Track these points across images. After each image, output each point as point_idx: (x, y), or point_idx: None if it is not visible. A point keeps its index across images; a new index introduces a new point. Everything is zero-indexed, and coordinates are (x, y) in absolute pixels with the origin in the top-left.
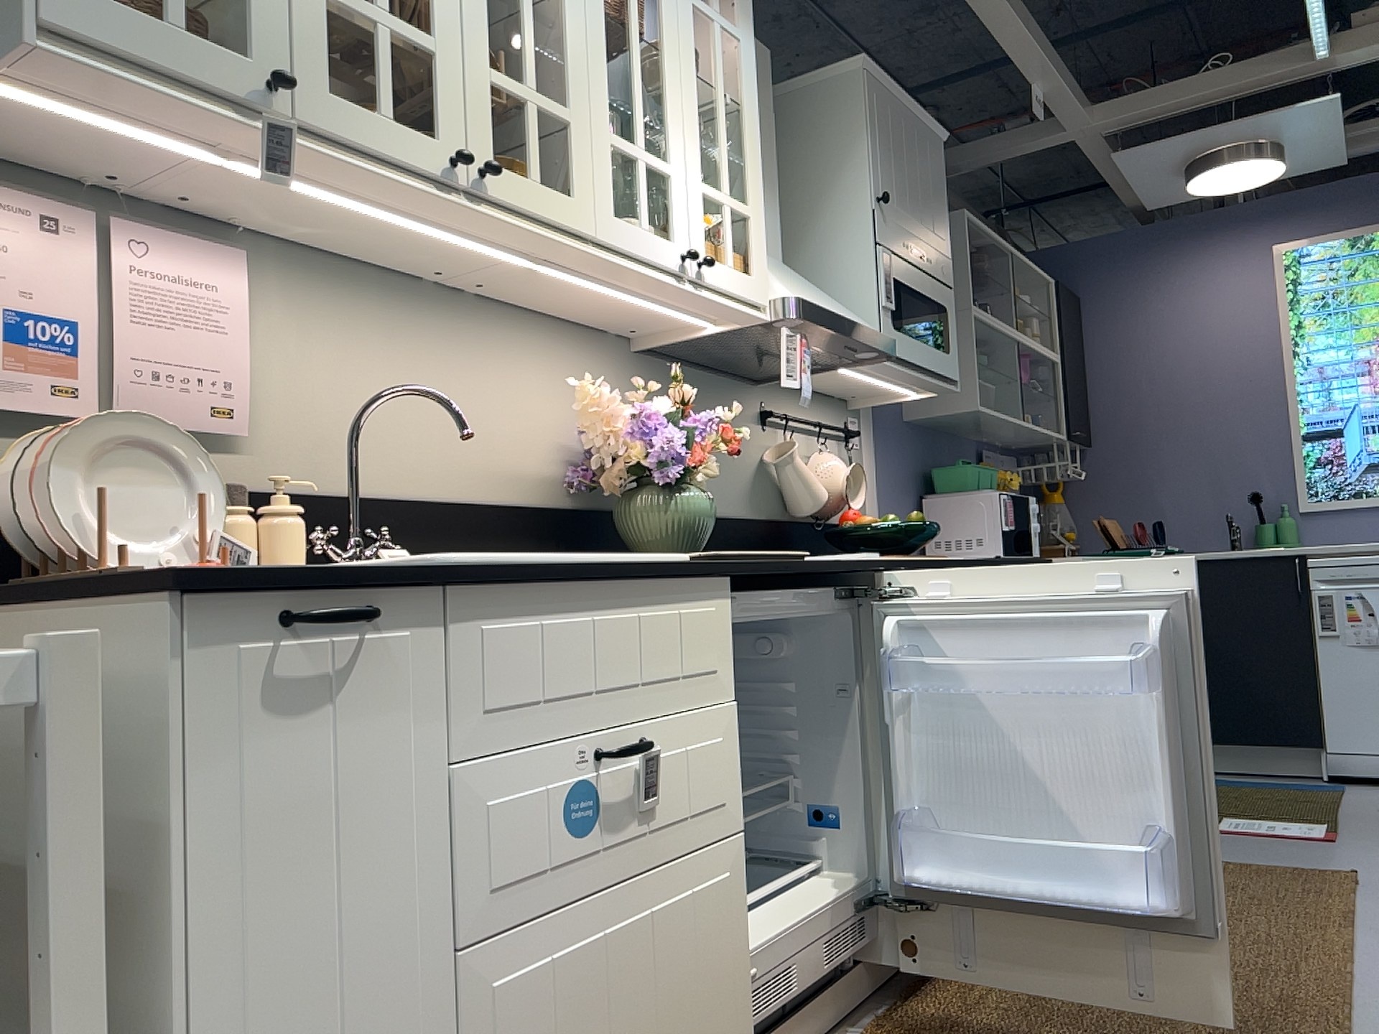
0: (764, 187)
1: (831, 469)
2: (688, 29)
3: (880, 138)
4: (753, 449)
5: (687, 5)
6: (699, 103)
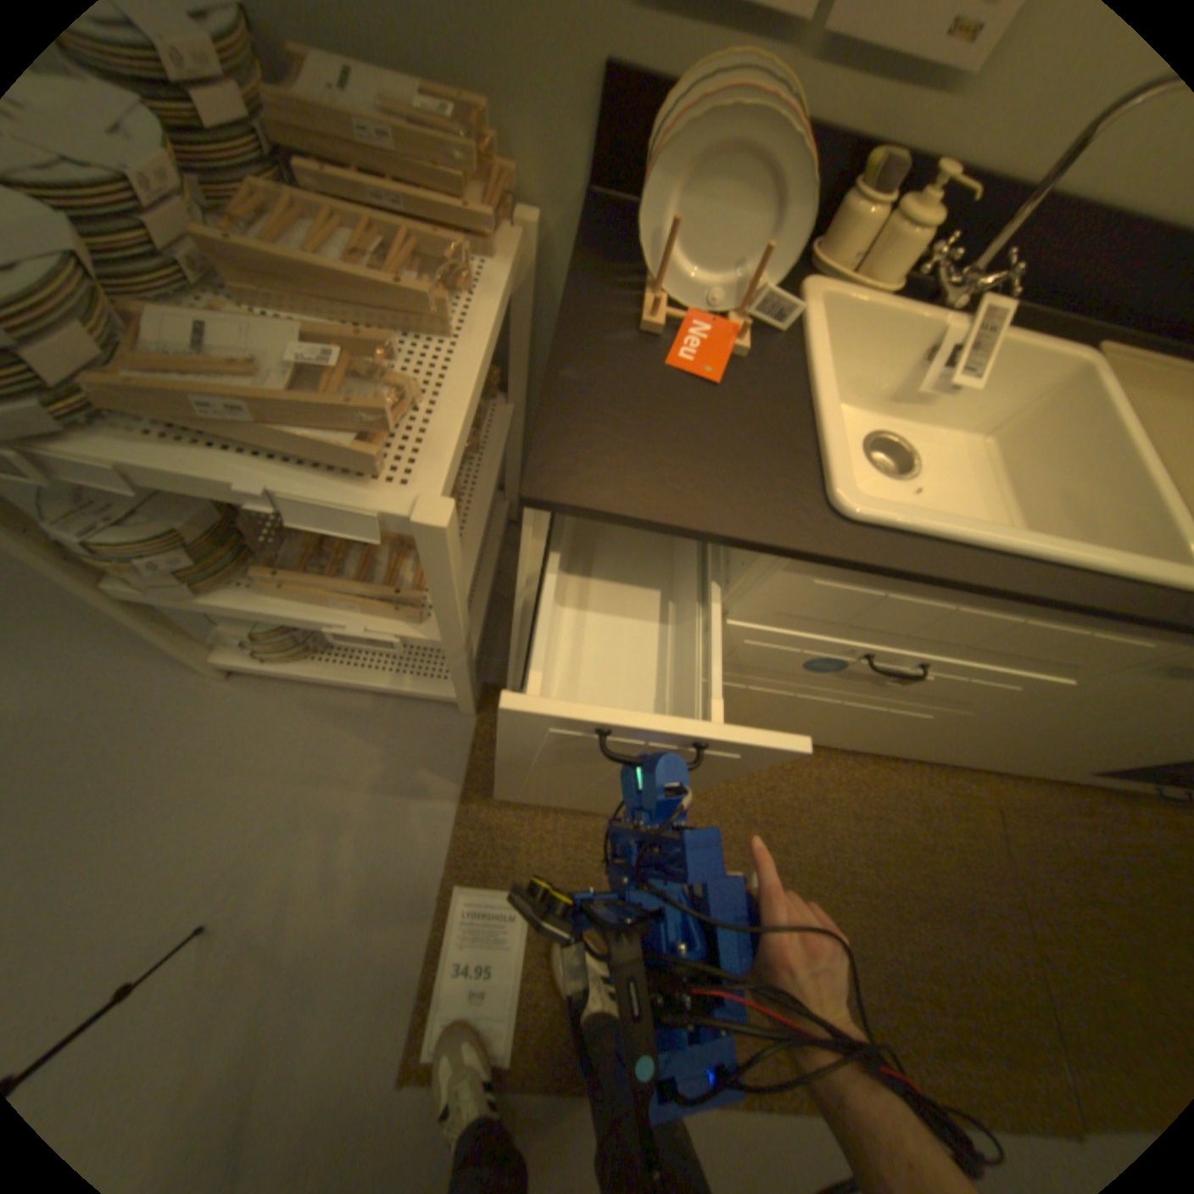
0: None
1: None
2: None
3: None
4: None
5: None
6: None
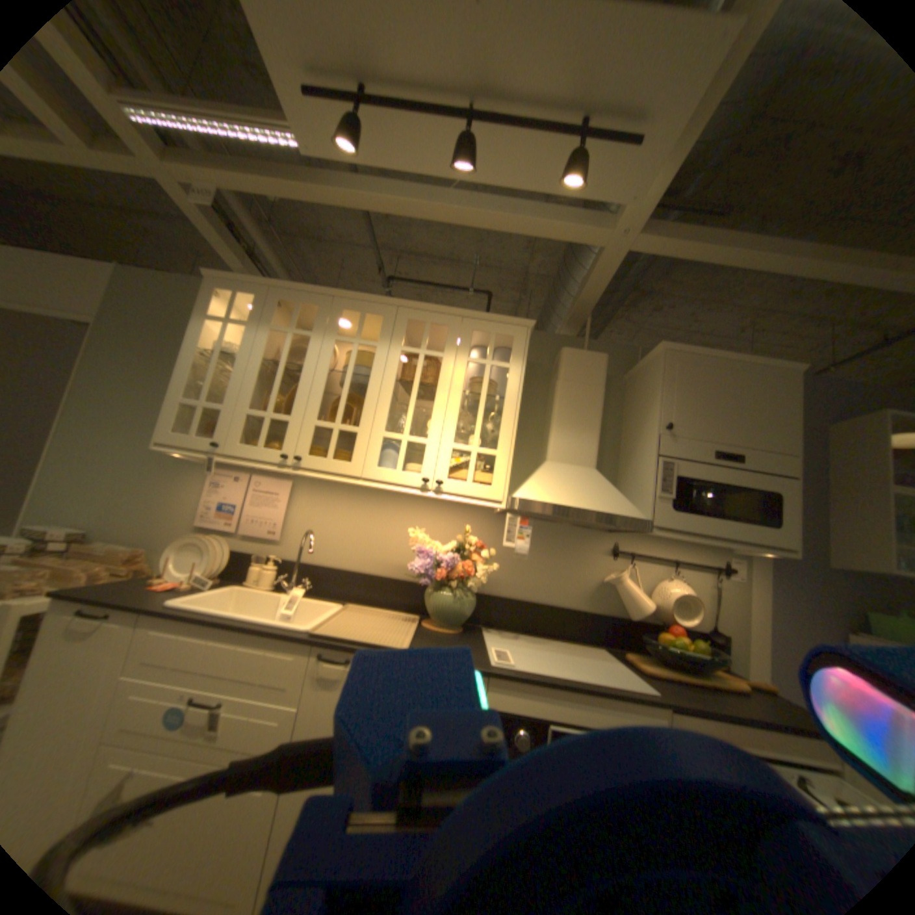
0: (579, 428)
1: (670, 594)
2: (459, 374)
3: (676, 387)
4: (594, 571)
5: (461, 364)
6: (458, 407)
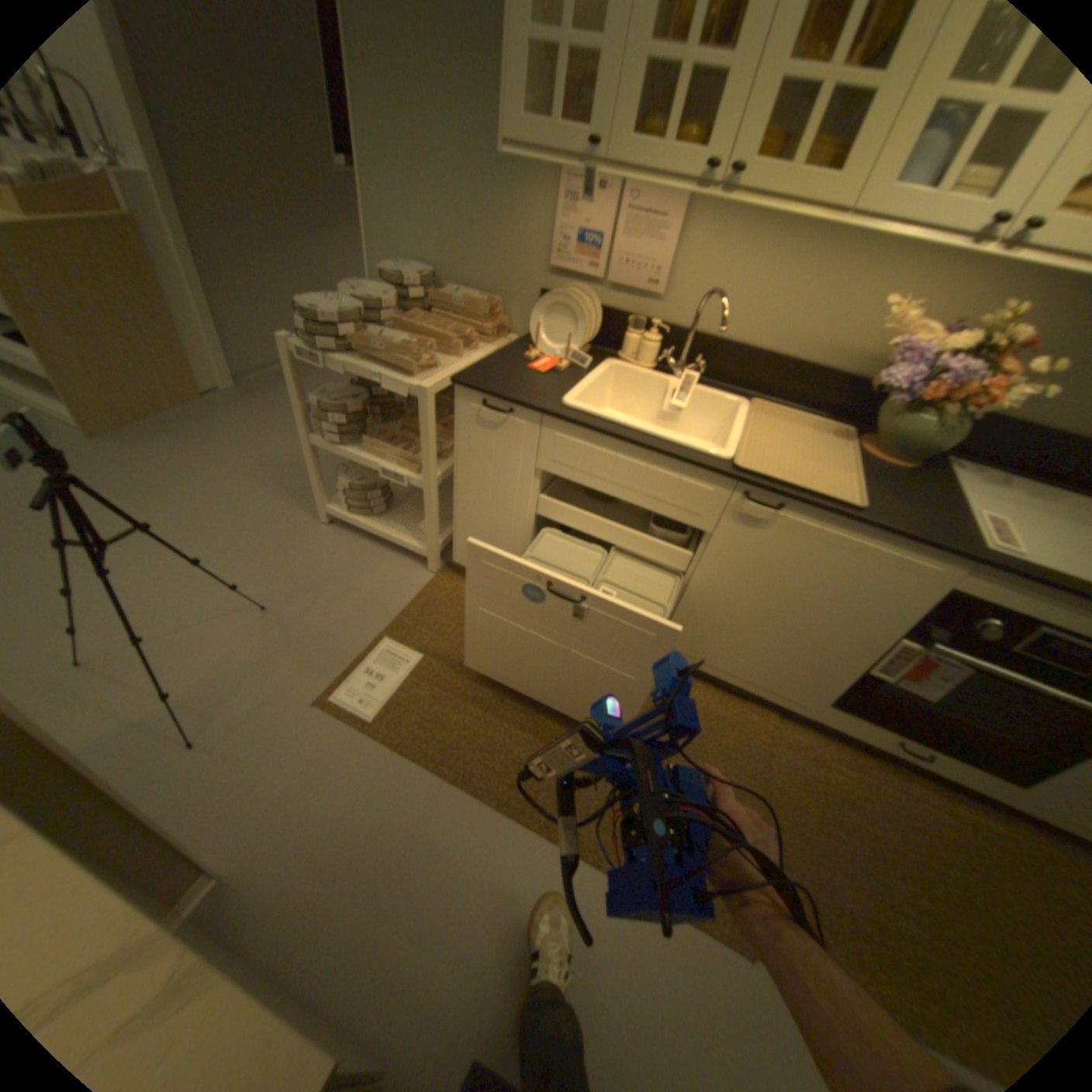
0: None
1: None
2: None
3: None
4: None
5: None
6: None
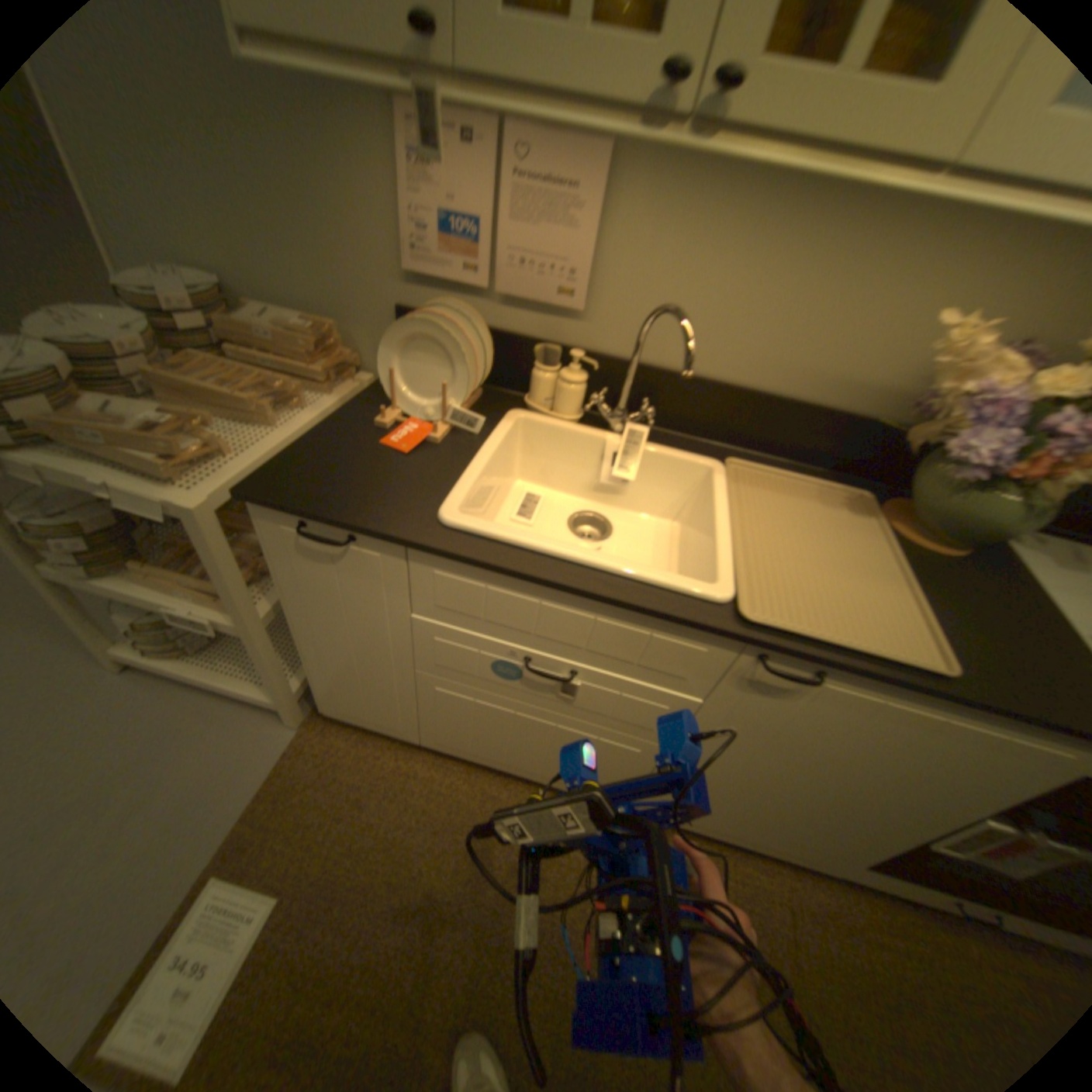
0: None
1: None
2: None
3: None
4: None
5: None
6: None
